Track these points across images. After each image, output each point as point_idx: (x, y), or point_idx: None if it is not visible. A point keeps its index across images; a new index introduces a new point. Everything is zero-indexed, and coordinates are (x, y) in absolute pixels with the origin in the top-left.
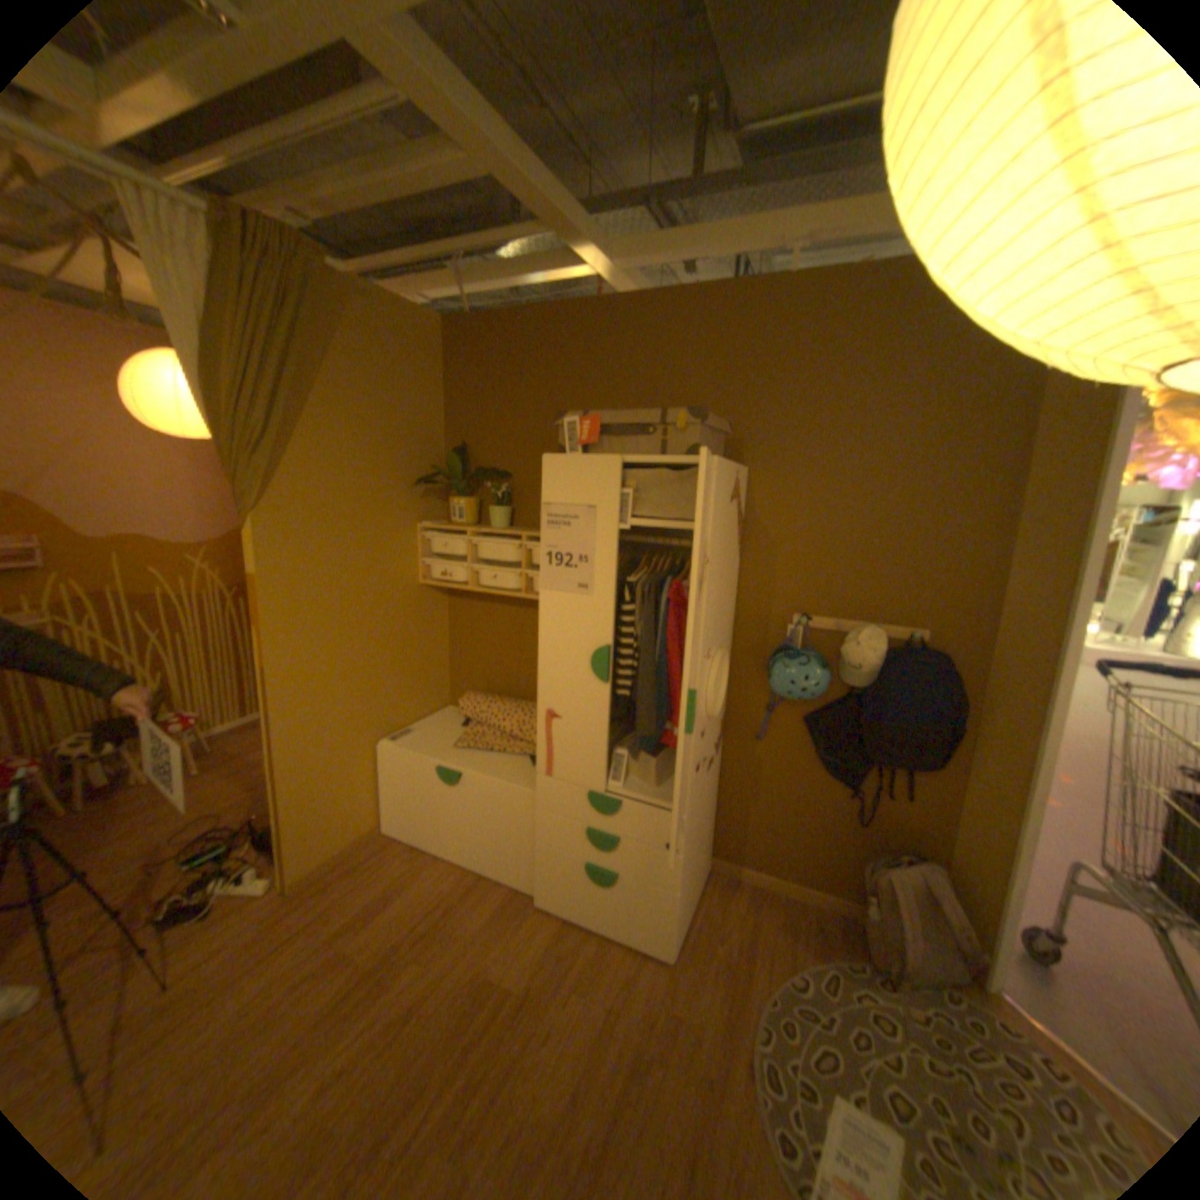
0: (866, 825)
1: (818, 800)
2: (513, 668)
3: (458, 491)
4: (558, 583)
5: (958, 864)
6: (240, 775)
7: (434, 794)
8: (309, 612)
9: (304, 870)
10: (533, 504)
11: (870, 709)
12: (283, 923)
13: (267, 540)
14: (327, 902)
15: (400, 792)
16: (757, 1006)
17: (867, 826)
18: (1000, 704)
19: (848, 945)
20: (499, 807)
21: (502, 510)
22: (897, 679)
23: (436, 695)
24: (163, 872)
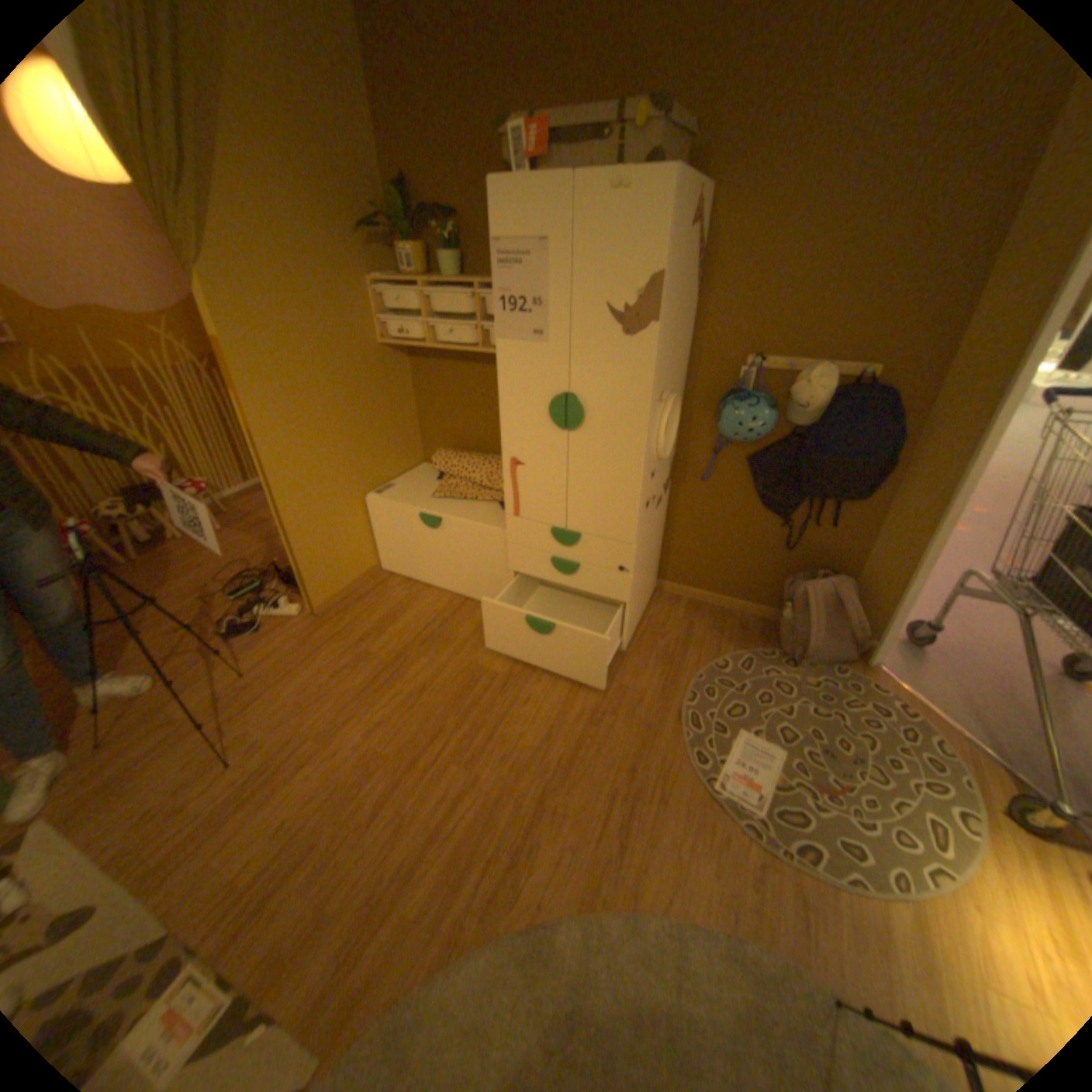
0: (791, 547)
1: (751, 529)
2: (477, 425)
3: (401, 234)
4: (512, 330)
5: (865, 575)
6: (255, 529)
7: (420, 536)
8: (277, 375)
9: (325, 596)
10: (481, 246)
11: (810, 446)
12: (317, 633)
13: (217, 298)
14: (347, 619)
15: (391, 536)
16: (686, 677)
17: (791, 548)
18: (936, 435)
19: (763, 637)
20: (476, 544)
21: (449, 255)
22: (840, 416)
23: (410, 454)
24: (215, 601)
